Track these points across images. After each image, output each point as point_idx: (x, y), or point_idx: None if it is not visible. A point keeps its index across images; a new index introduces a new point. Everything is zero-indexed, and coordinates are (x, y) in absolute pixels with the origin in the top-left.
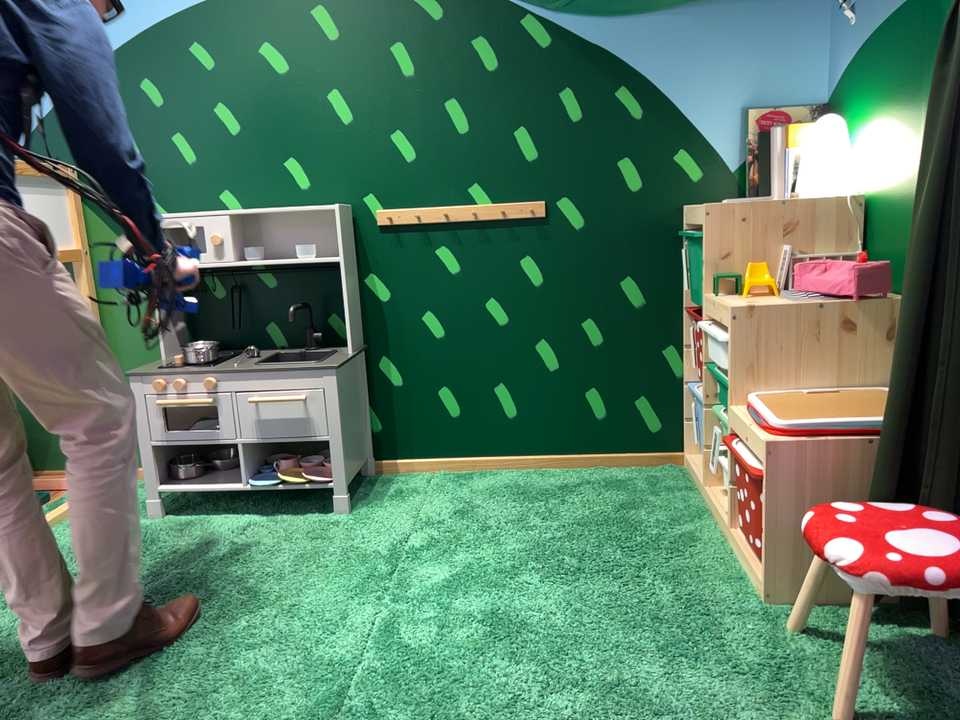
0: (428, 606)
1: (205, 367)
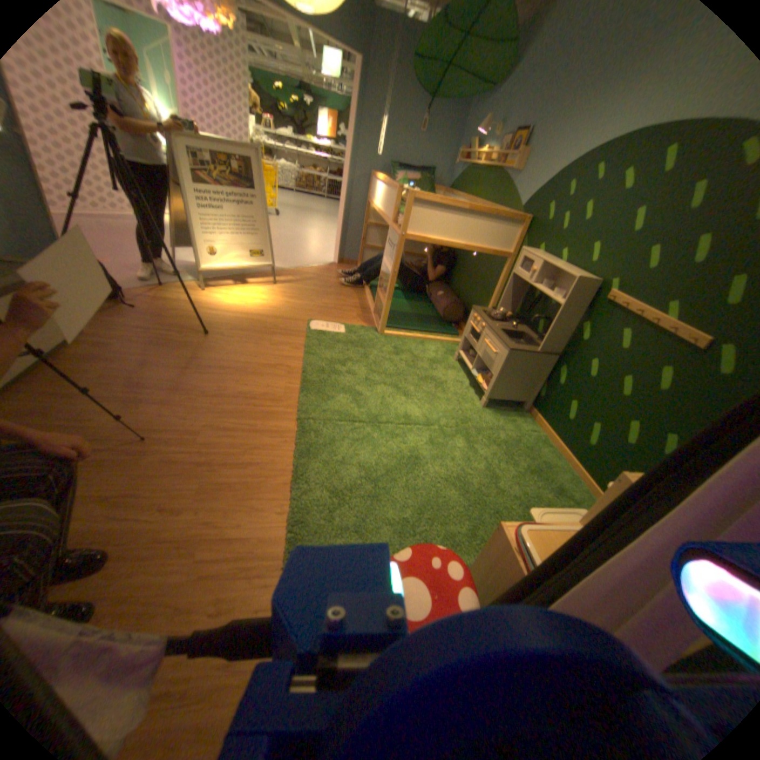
0: (419, 439)
1: (489, 319)
